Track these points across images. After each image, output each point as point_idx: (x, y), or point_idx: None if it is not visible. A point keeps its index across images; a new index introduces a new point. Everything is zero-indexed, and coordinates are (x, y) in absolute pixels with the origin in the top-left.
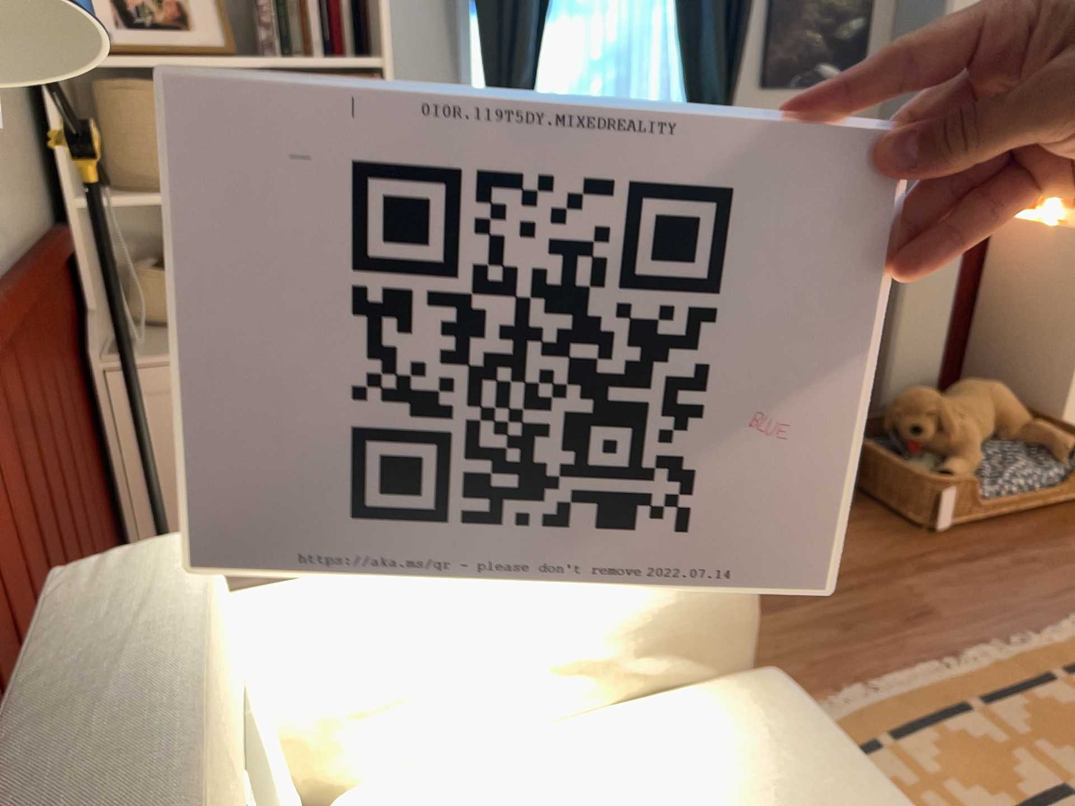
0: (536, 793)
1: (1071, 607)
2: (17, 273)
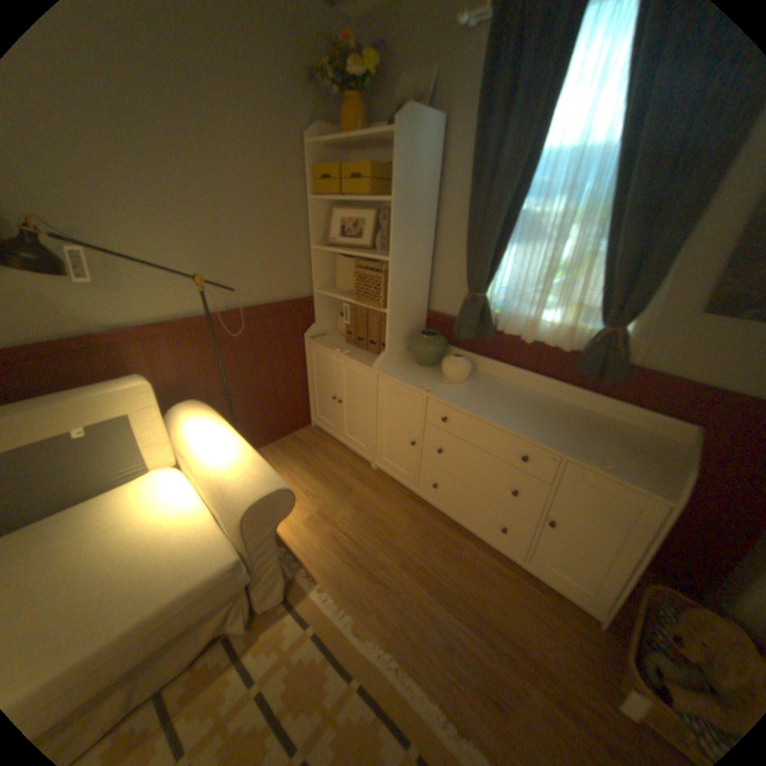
0: (166, 506)
1: None
2: (244, 308)
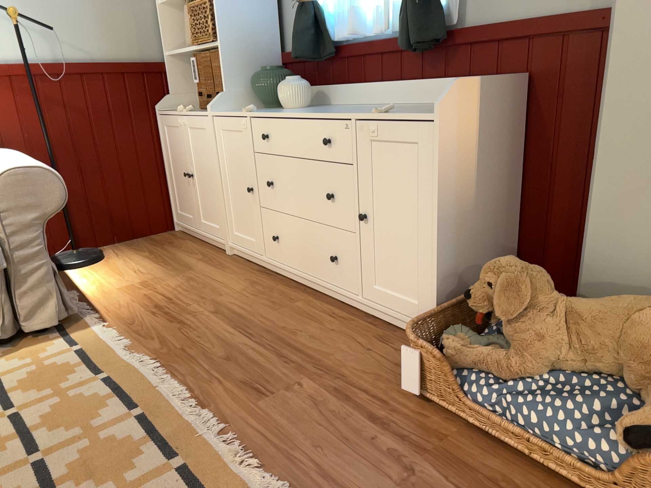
0: None
1: None
2: (77, 64)
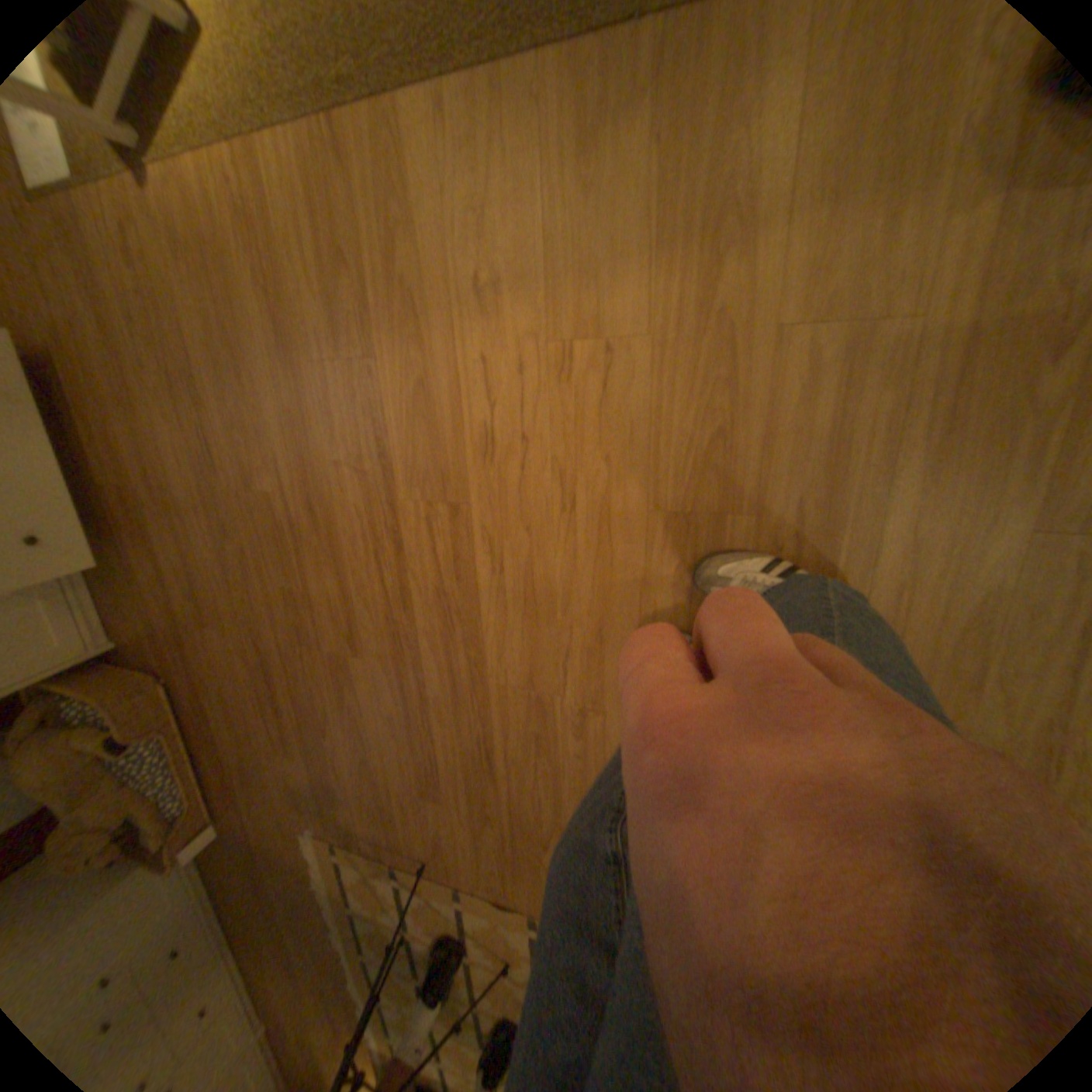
0: None
1: (284, 841)
2: None
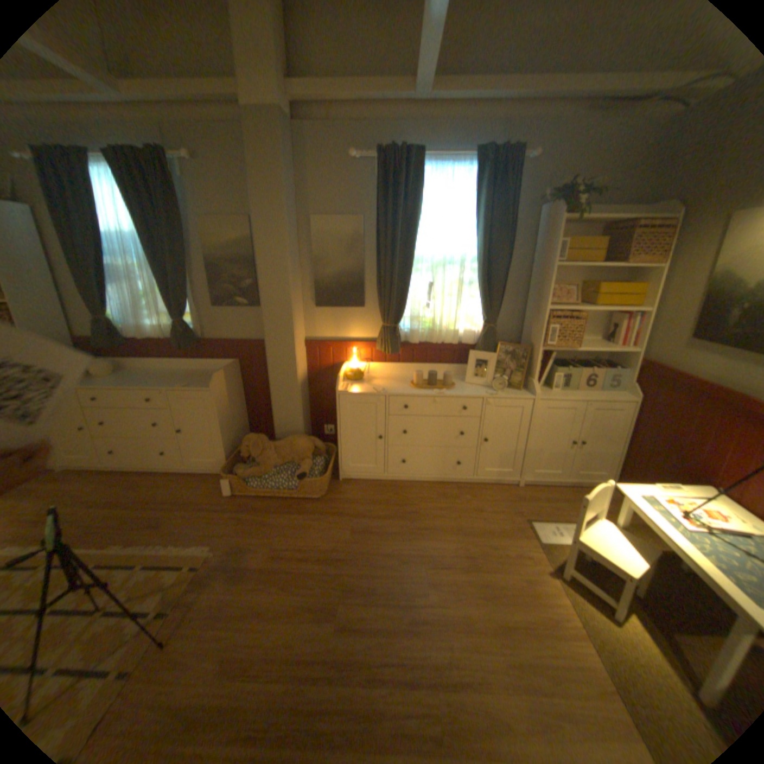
0: None
1: (206, 543)
2: None
